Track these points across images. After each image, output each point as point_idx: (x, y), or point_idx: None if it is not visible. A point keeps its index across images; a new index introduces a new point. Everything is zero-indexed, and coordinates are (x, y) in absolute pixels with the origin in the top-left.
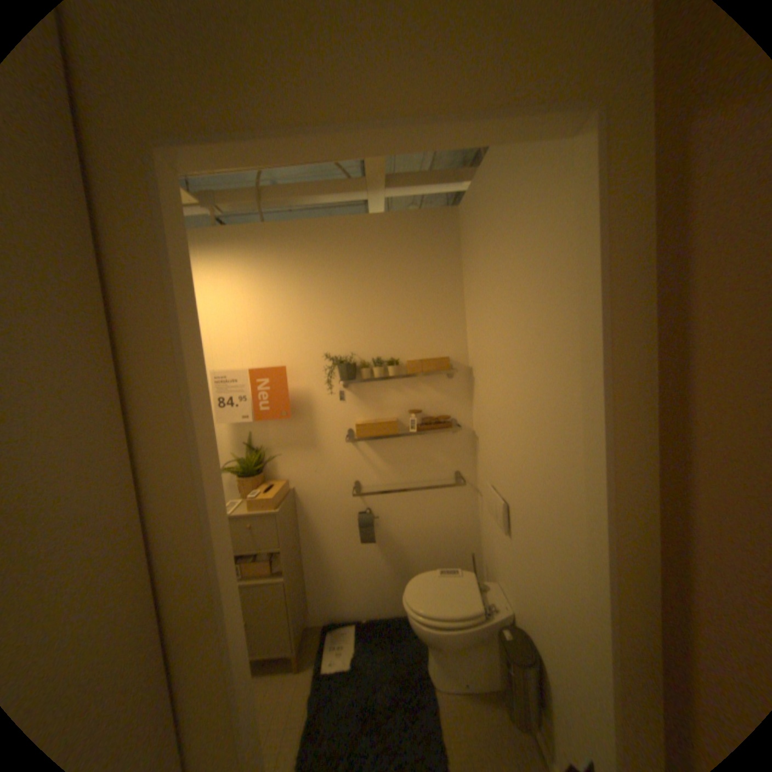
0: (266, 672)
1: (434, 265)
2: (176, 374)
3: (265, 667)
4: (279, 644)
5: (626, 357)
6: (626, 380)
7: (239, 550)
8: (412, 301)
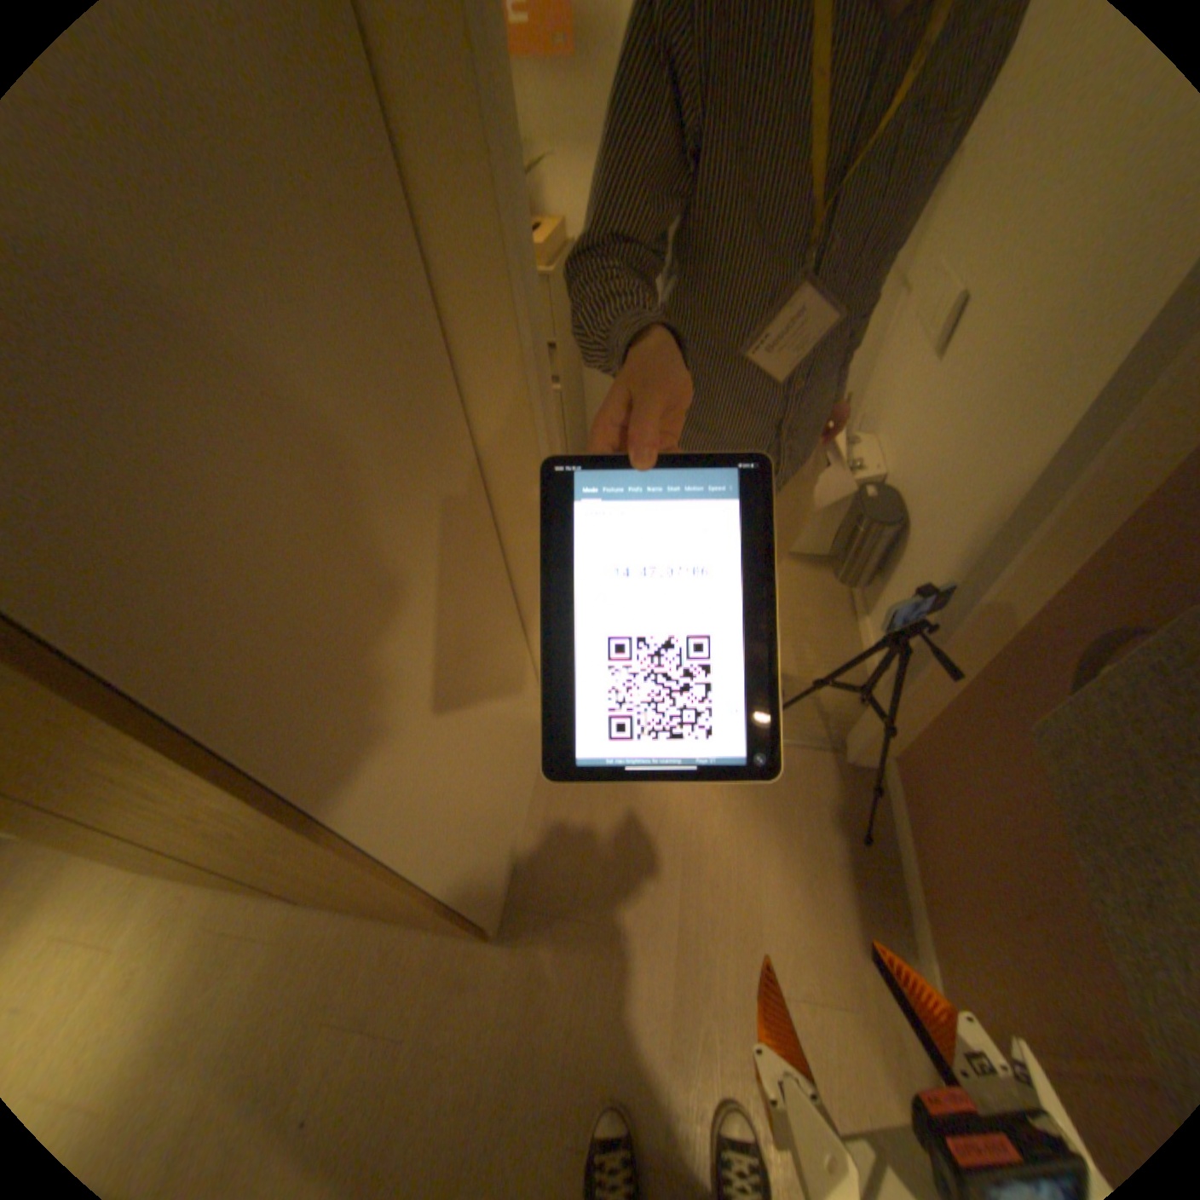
0: None
1: None
2: None
3: None
4: None
5: None
6: None
7: None
8: None
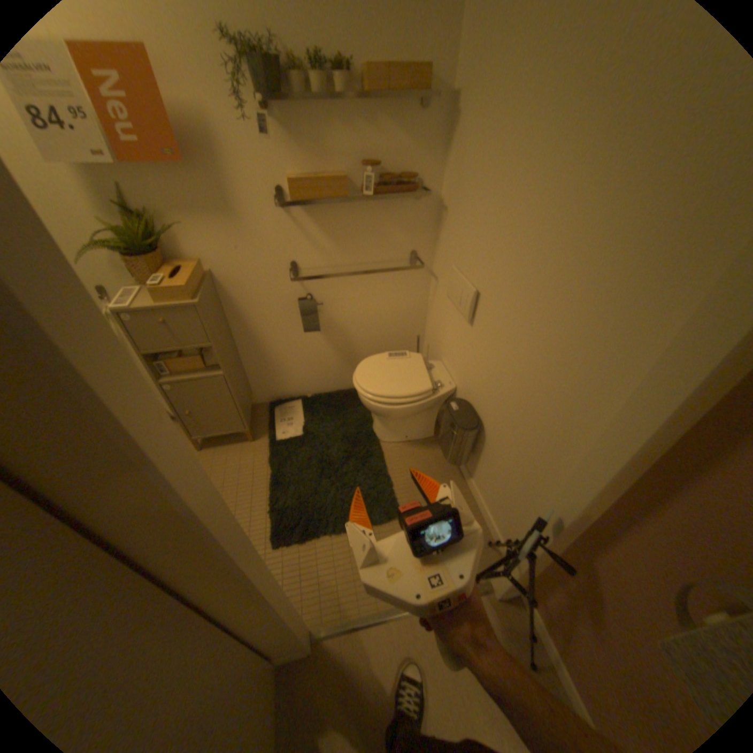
0: (223, 443)
1: None
2: None
3: (220, 439)
4: (231, 424)
5: None
6: None
7: (158, 347)
8: None
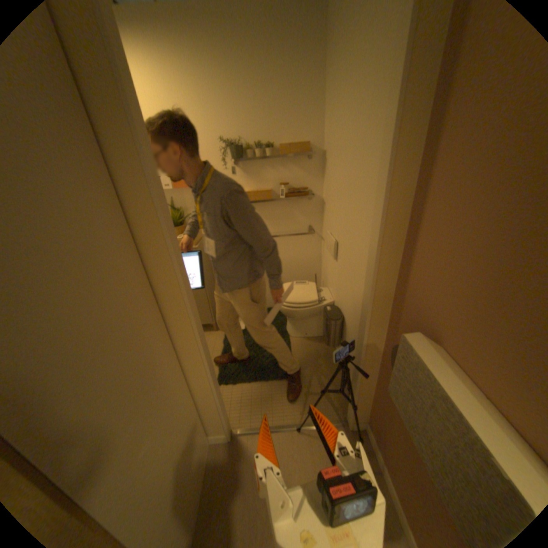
0: None
1: (303, 56)
2: (129, 138)
3: None
4: (206, 318)
5: (410, 132)
6: (408, 148)
7: None
8: (284, 92)
